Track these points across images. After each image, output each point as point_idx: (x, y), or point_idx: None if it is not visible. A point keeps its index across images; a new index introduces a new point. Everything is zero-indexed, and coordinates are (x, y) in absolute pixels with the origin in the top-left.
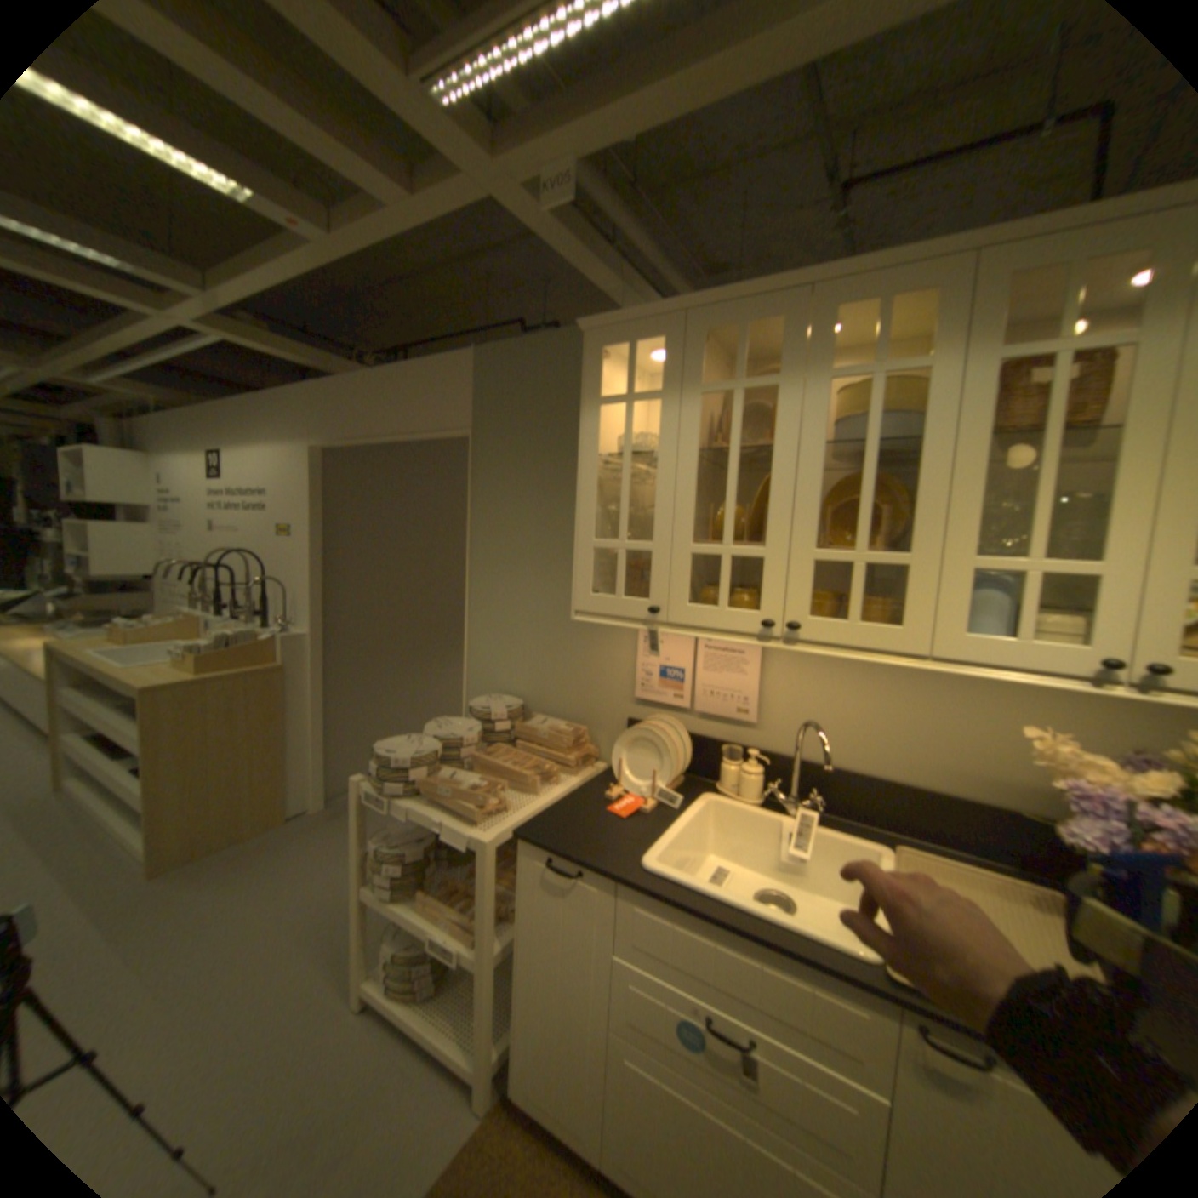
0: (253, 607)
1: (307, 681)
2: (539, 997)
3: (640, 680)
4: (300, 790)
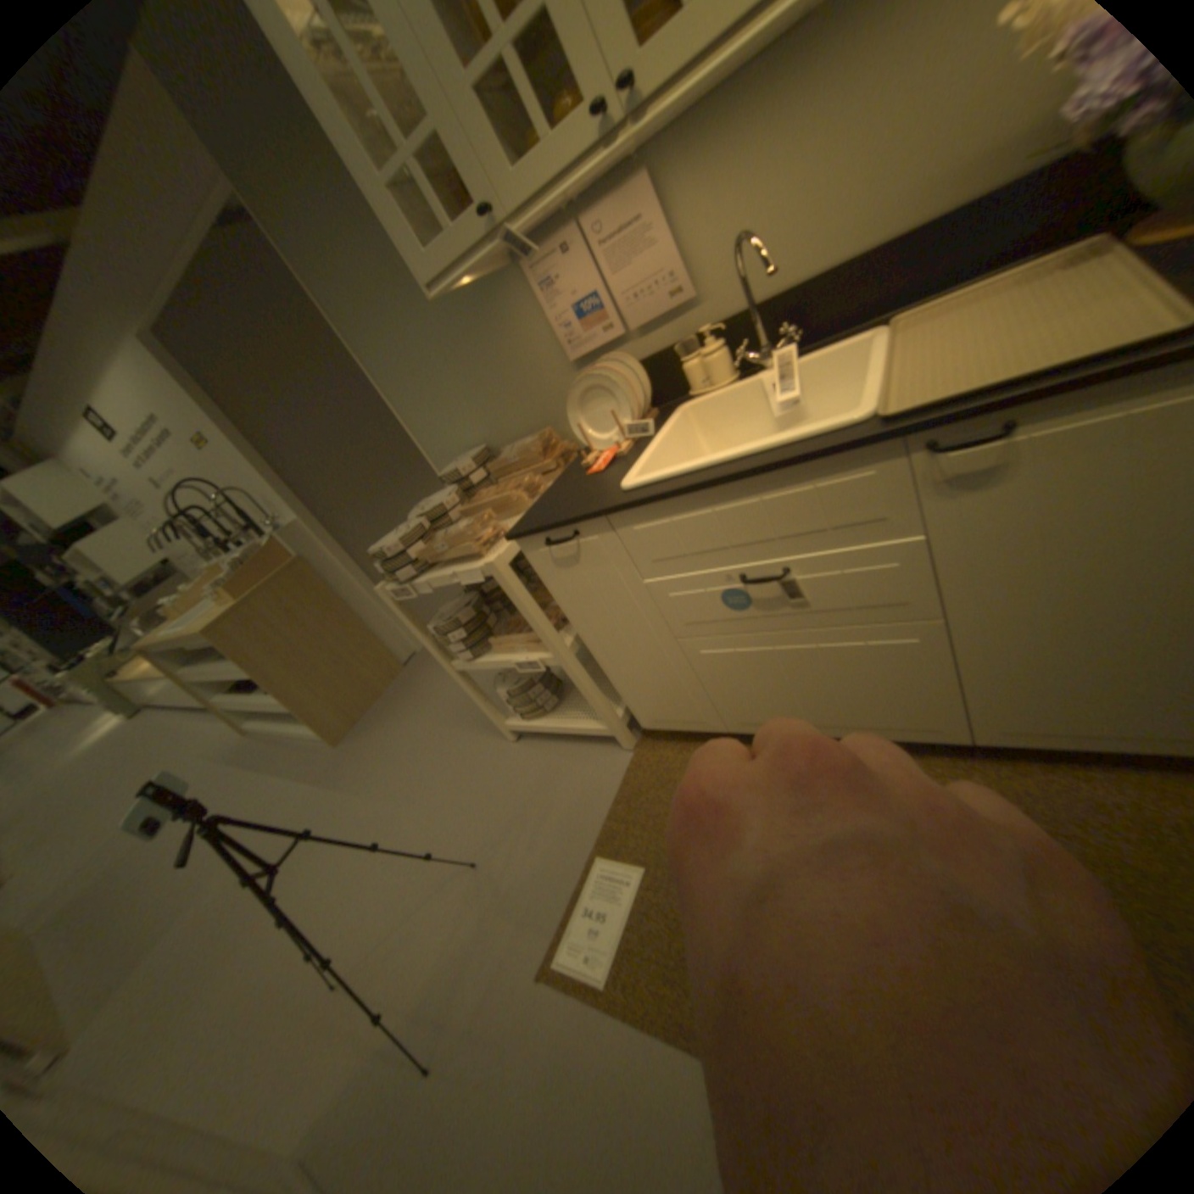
0: (245, 524)
1: (333, 555)
2: (616, 649)
3: (566, 338)
4: (398, 638)
